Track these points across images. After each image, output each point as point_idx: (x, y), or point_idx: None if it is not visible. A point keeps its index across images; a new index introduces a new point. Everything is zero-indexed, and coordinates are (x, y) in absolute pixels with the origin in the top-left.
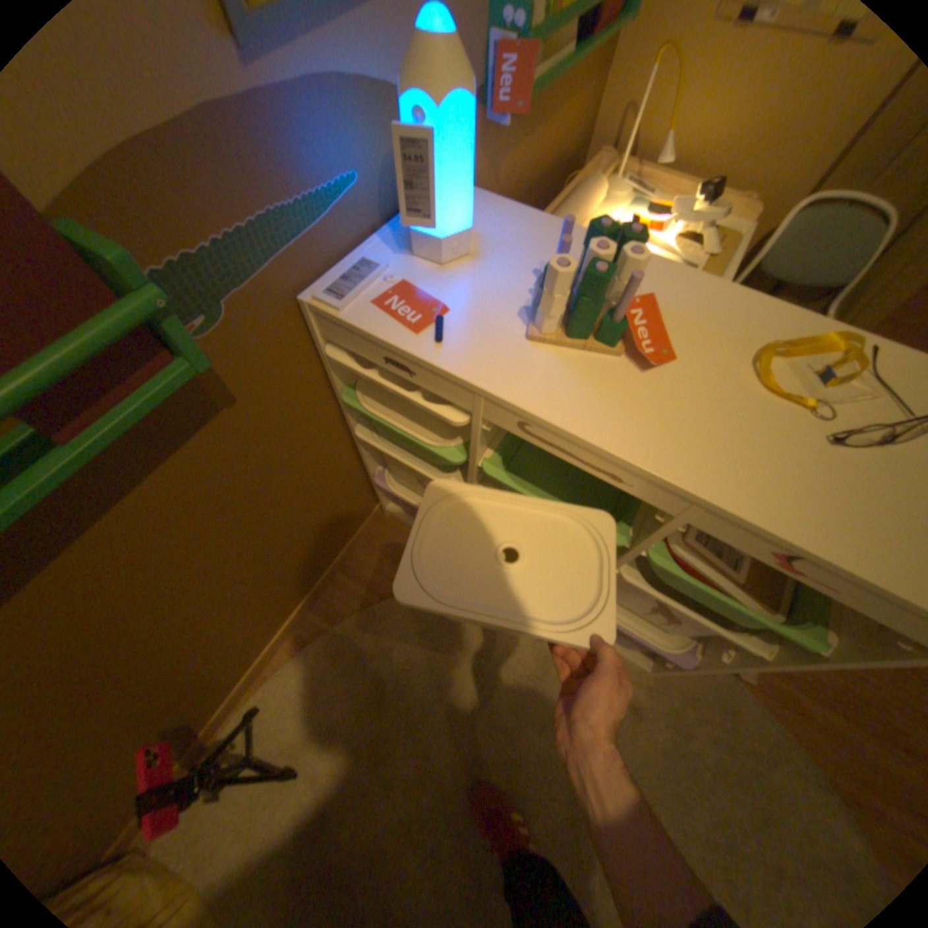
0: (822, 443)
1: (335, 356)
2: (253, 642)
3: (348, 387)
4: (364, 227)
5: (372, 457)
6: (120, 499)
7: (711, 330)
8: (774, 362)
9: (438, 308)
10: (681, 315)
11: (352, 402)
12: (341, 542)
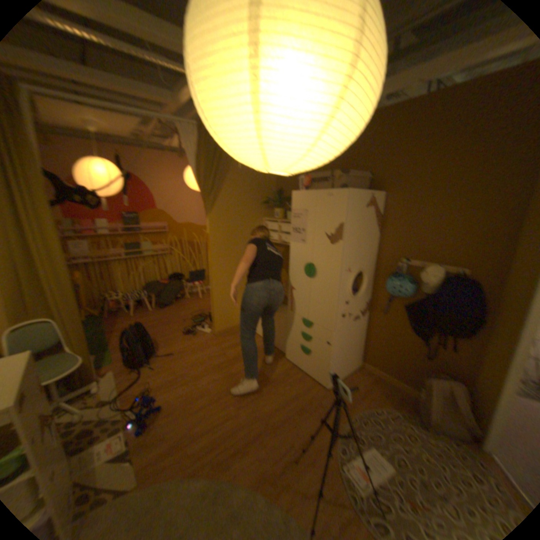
0: None
1: None
2: None
3: None
4: None
5: None
6: None
7: None
8: None
9: None
10: None
11: None
12: None
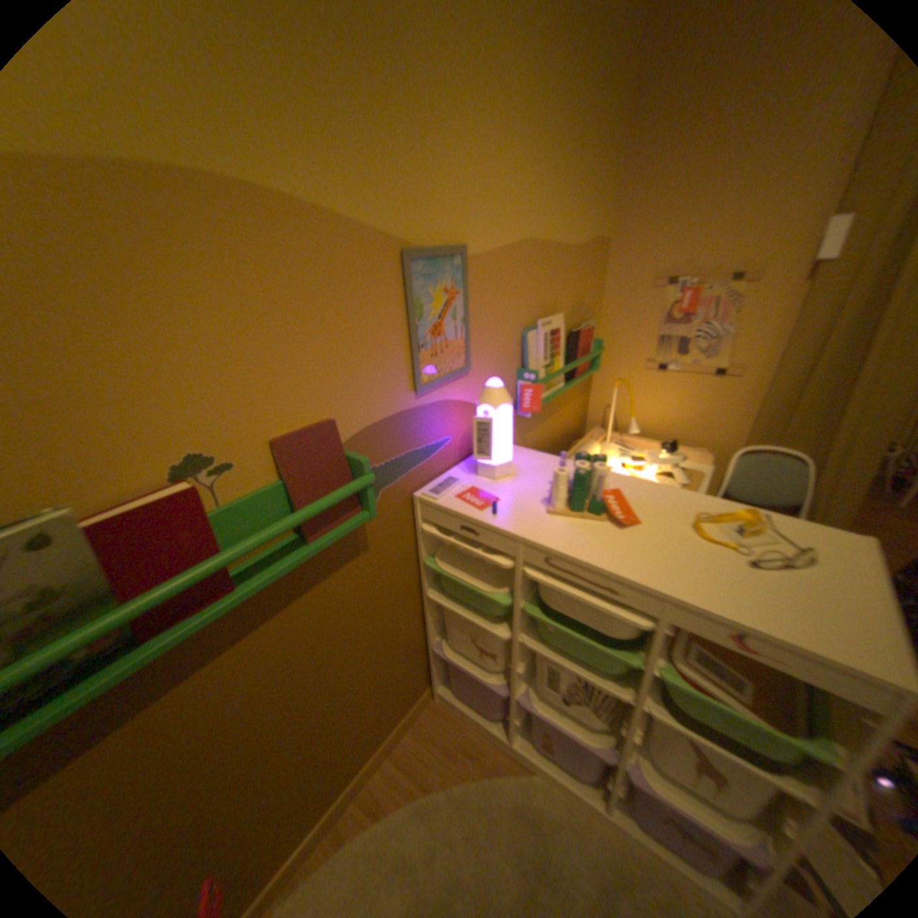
0: (746, 568)
1: (425, 533)
2: (302, 819)
3: (429, 557)
4: (451, 463)
5: (434, 626)
6: (298, 599)
7: (663, 510)
8: (707, 526)
9: (494, 499)
10: (643, 503)
11: (429, 570)
12: (395, 721)
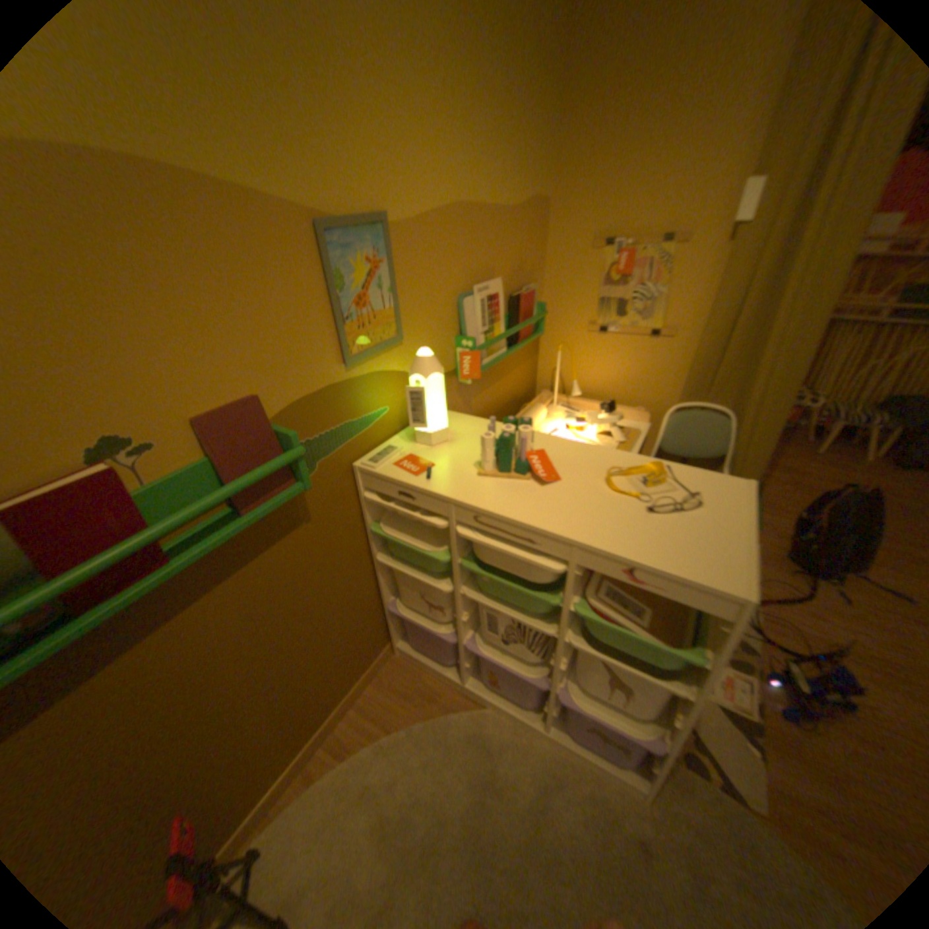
0: (644, 513)
1: (369, 500)
2: (270, 764)
3: (375, 523)
4: (391, 432)
5: (387, 587)
6: (241, 569)
7: (583, 467)
8: (618, 479)
9: (429, 465)
10: (566, 461)
11: (376, 535)
12: (356, 674)
